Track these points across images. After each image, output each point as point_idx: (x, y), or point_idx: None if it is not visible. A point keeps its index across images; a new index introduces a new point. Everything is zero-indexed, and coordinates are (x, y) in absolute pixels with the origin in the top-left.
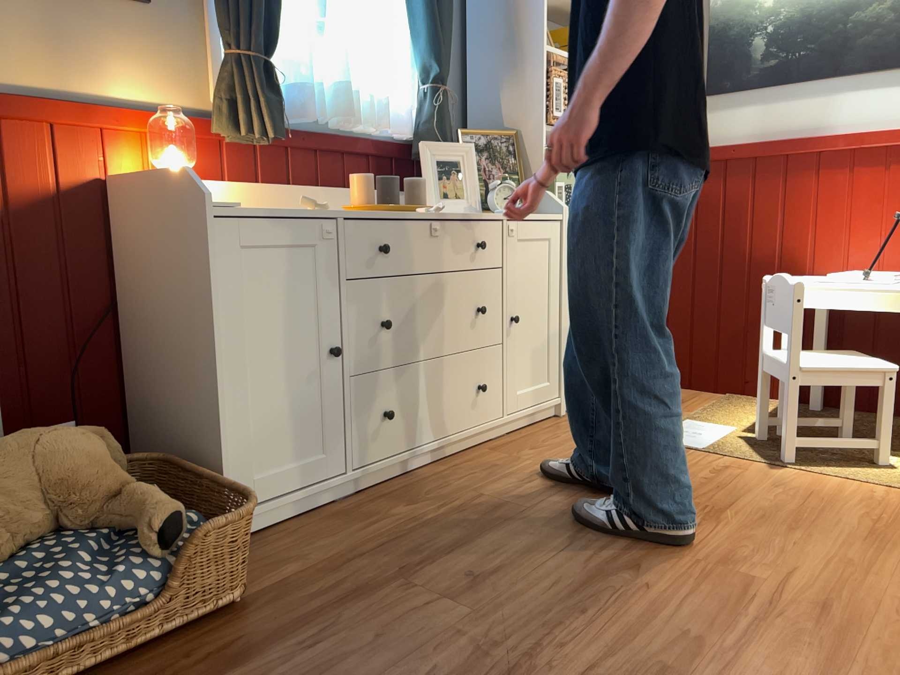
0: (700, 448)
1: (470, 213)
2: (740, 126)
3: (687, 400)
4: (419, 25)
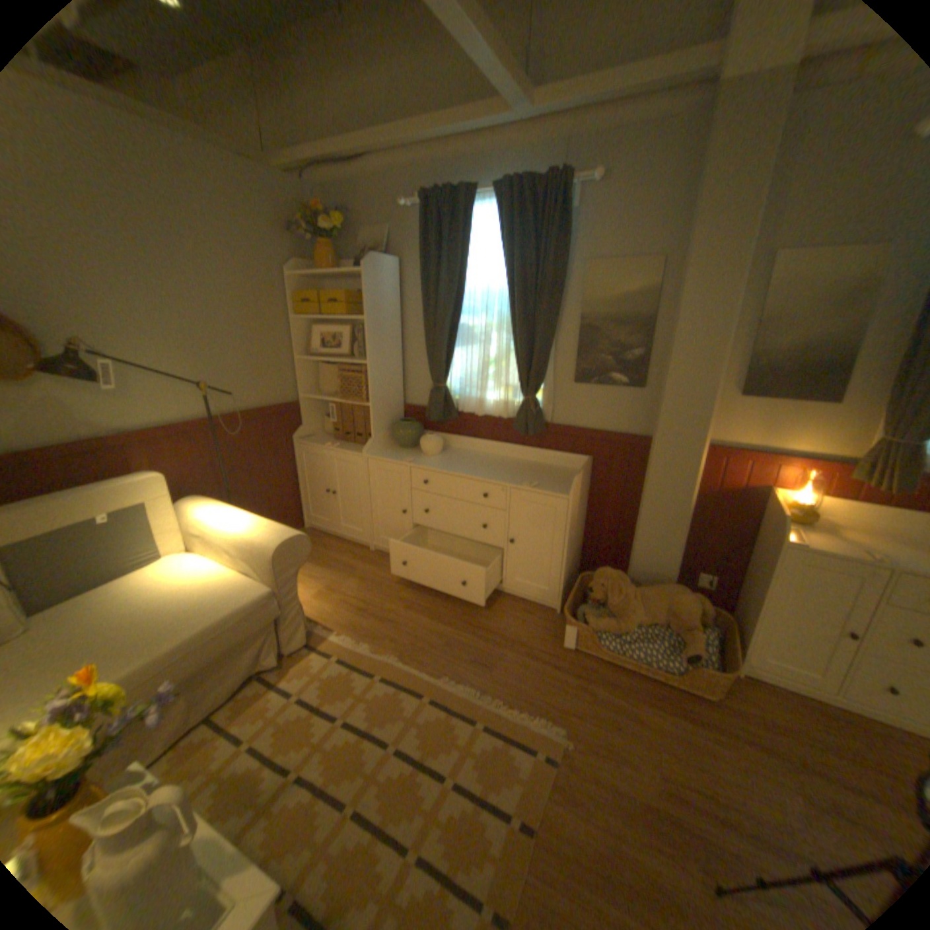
0: None
1: None
2: None
3: None
4: None
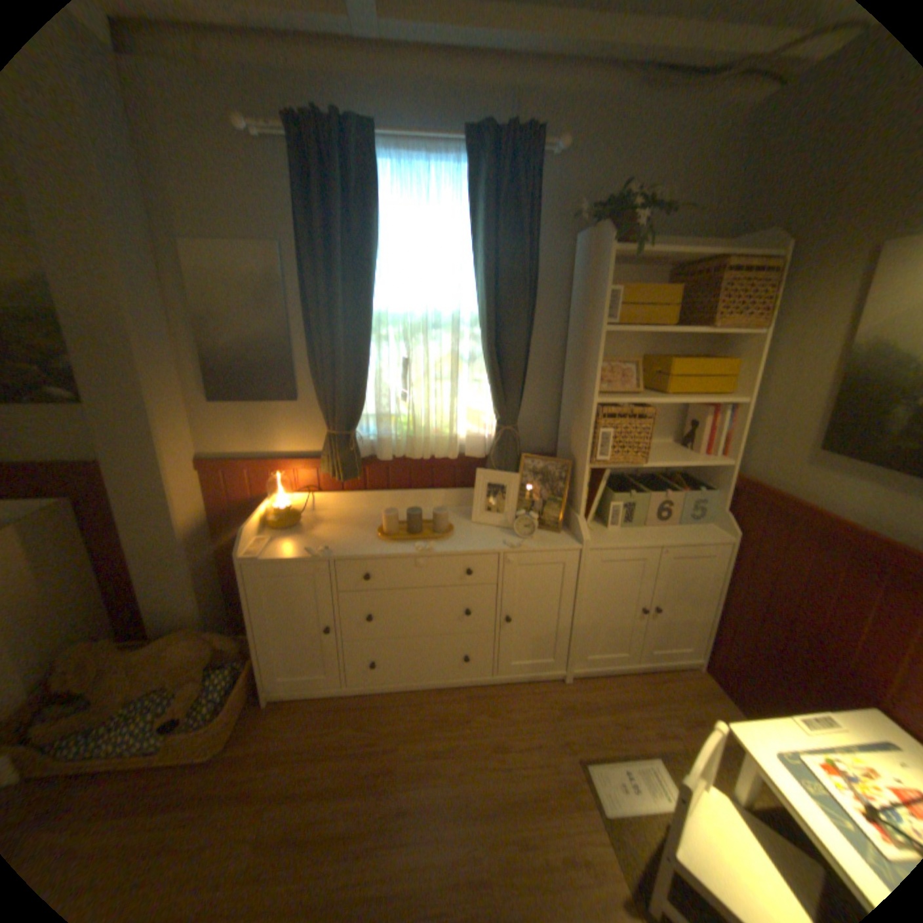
0: (606, 818)
1: (468, 547)
2: (855, 501)
3: (709, 729)
4: (489, 383)
